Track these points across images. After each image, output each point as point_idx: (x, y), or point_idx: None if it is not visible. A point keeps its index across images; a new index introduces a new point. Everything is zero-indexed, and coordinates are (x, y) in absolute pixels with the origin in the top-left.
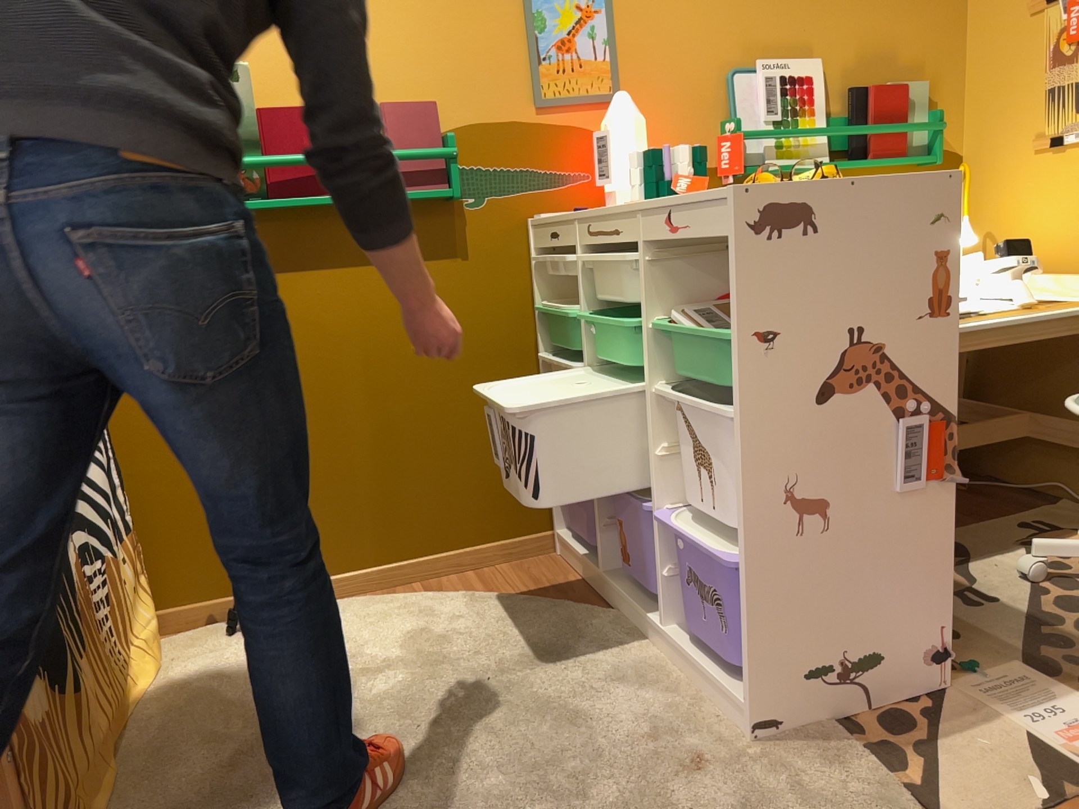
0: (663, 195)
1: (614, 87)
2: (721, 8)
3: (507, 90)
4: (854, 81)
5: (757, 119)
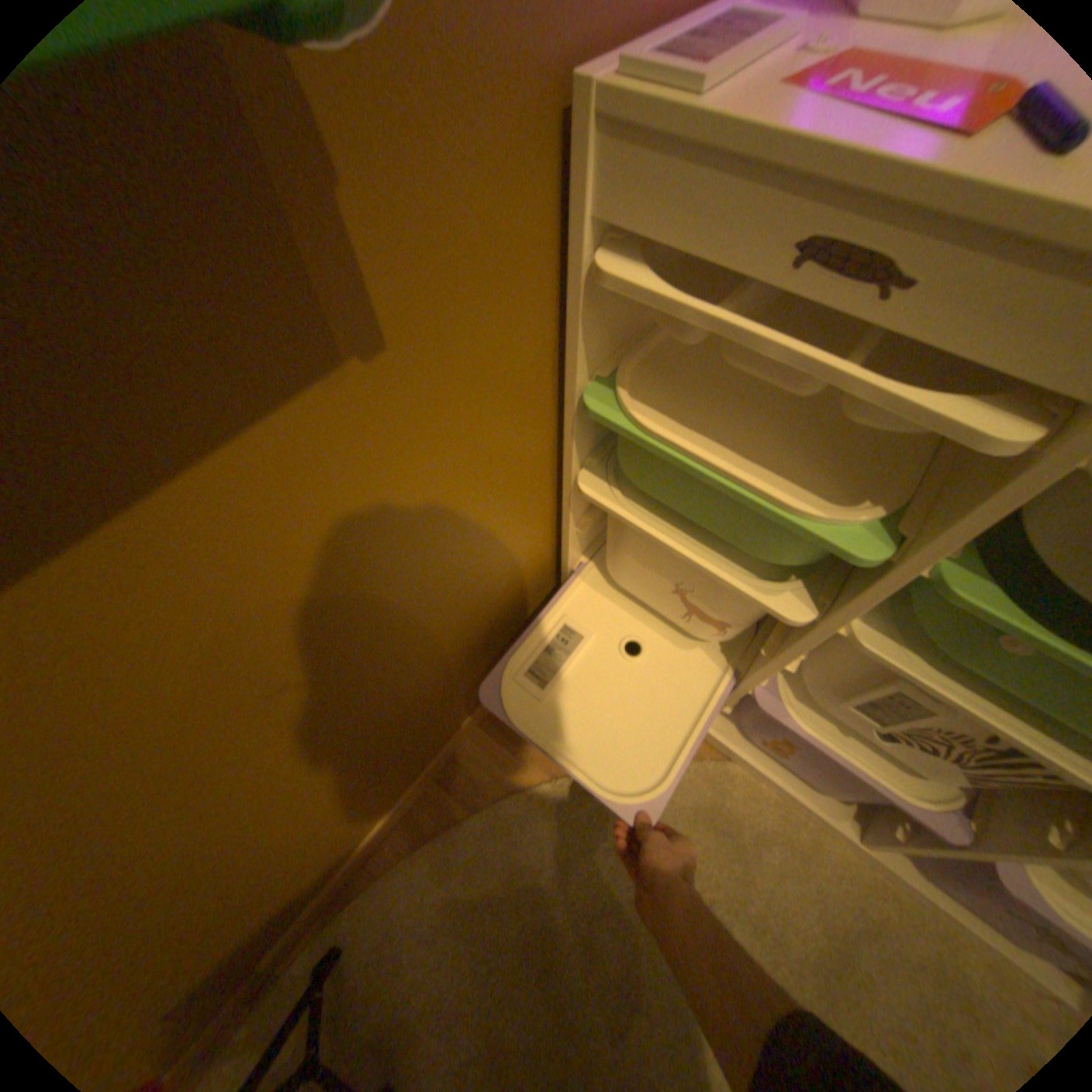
0: None
1: None
2: None
3: None
4: None
5: None
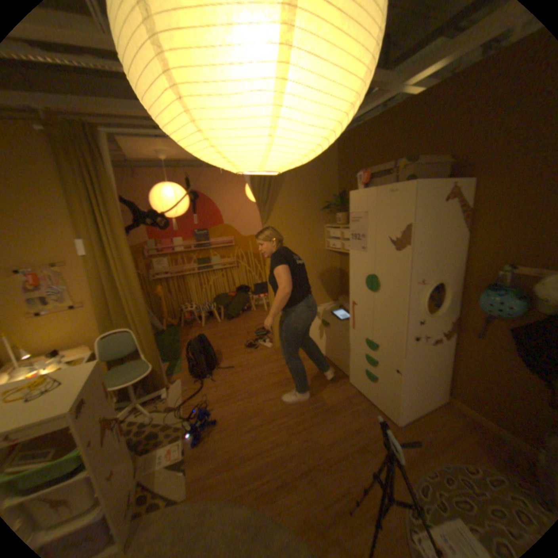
0: None
1: None
2: None
3: None
4: None
5: None
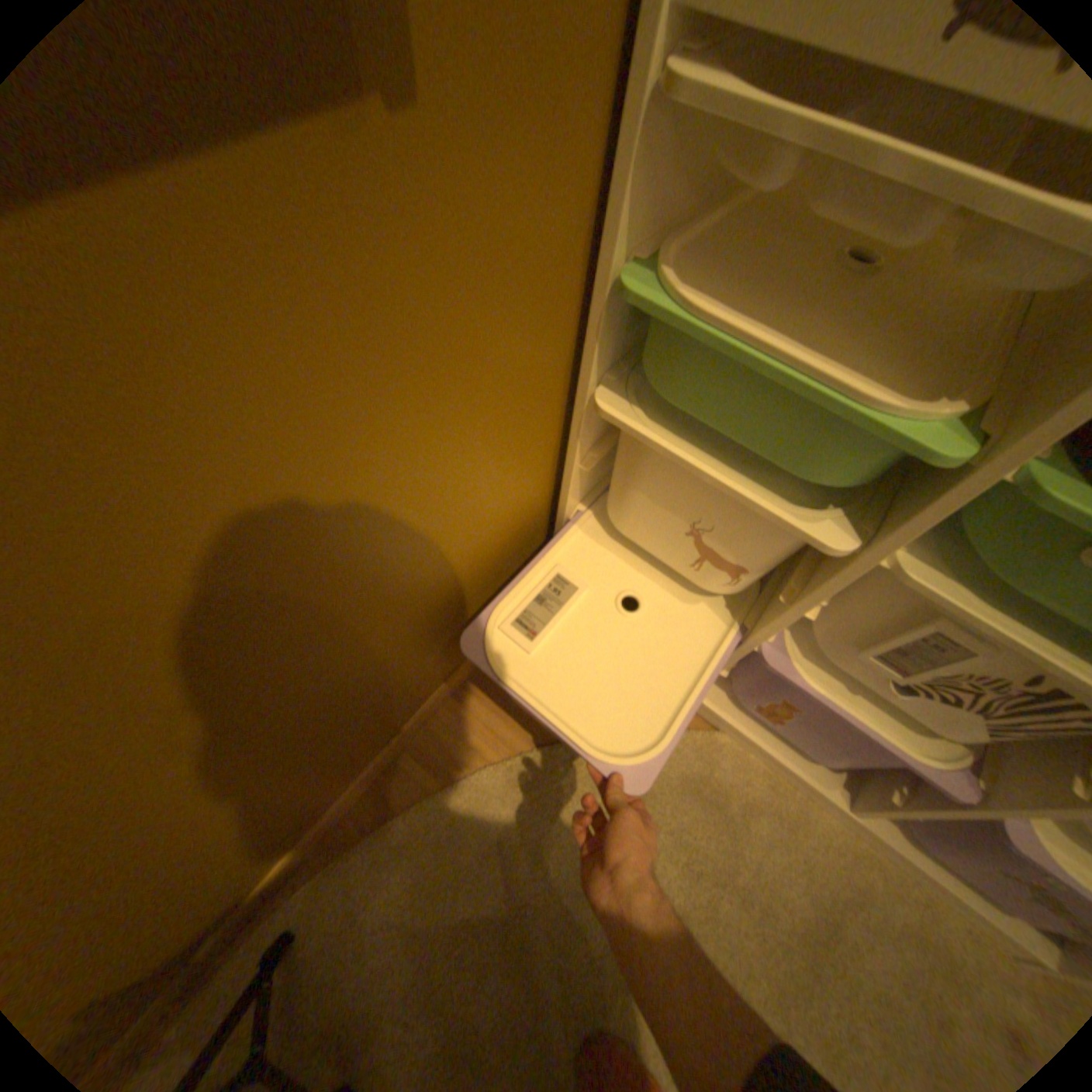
0: None
1: None
2: None
3: None
4: None
5: None
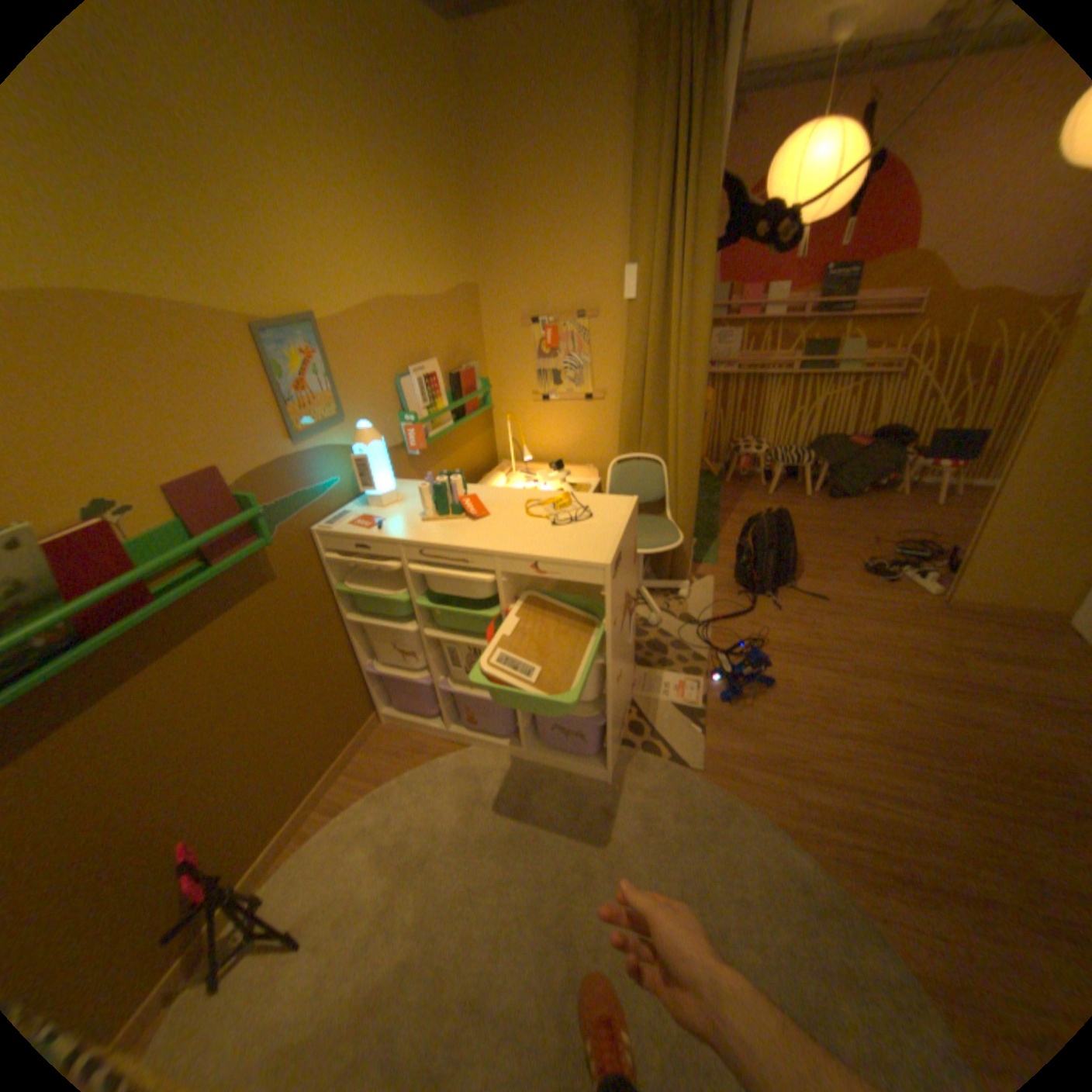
0: (458, 515)
1: (340, 410)
2: (383, 333)
3: (269, 435)
4: (448, 368)
5: (418, 408)
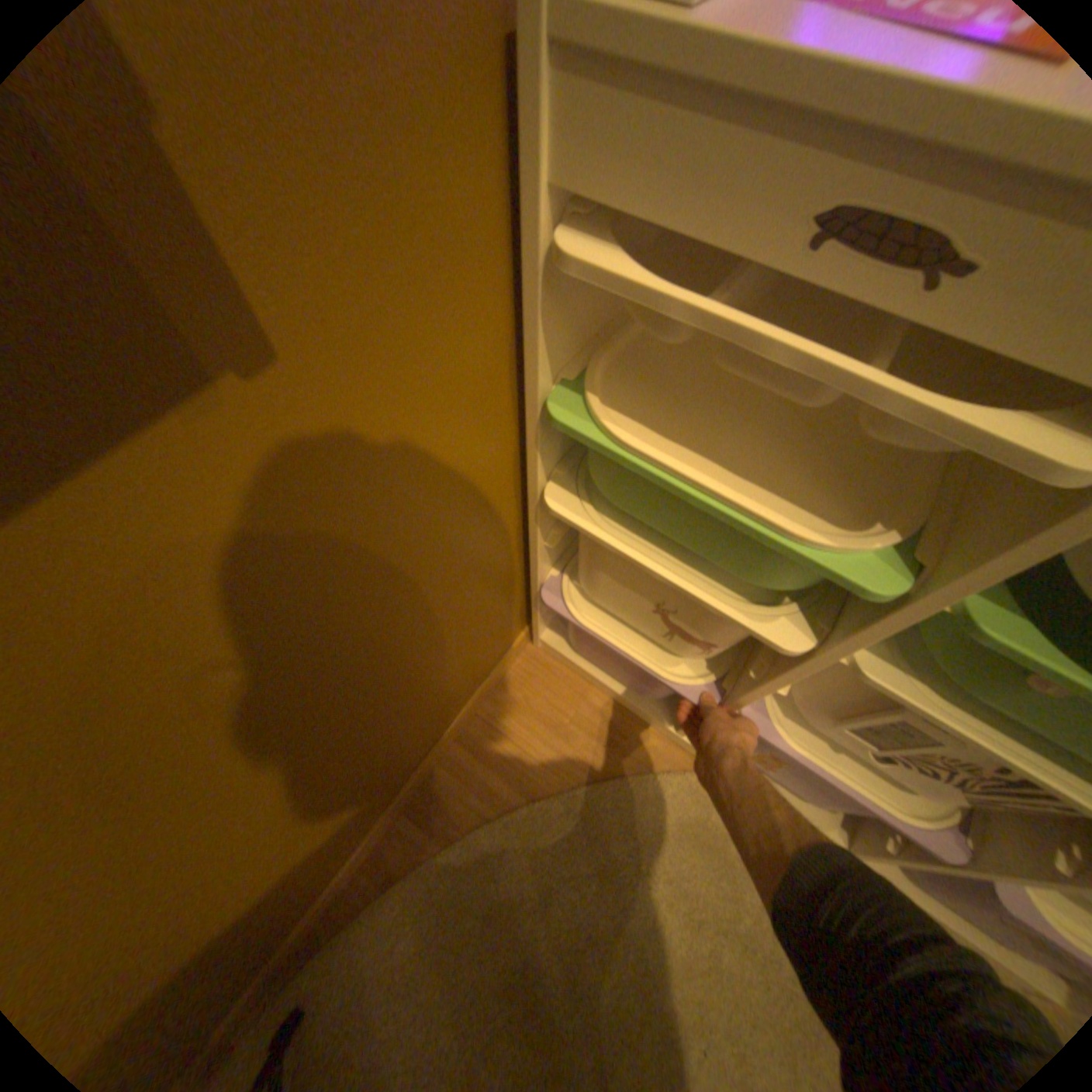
0: None
1: None
2: None
3: None
4: None
5: None
